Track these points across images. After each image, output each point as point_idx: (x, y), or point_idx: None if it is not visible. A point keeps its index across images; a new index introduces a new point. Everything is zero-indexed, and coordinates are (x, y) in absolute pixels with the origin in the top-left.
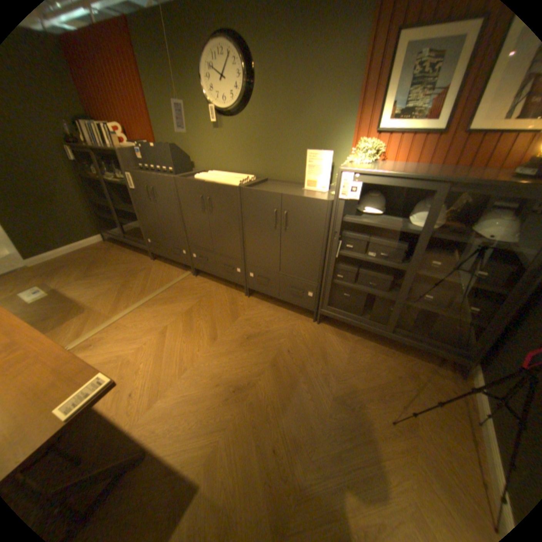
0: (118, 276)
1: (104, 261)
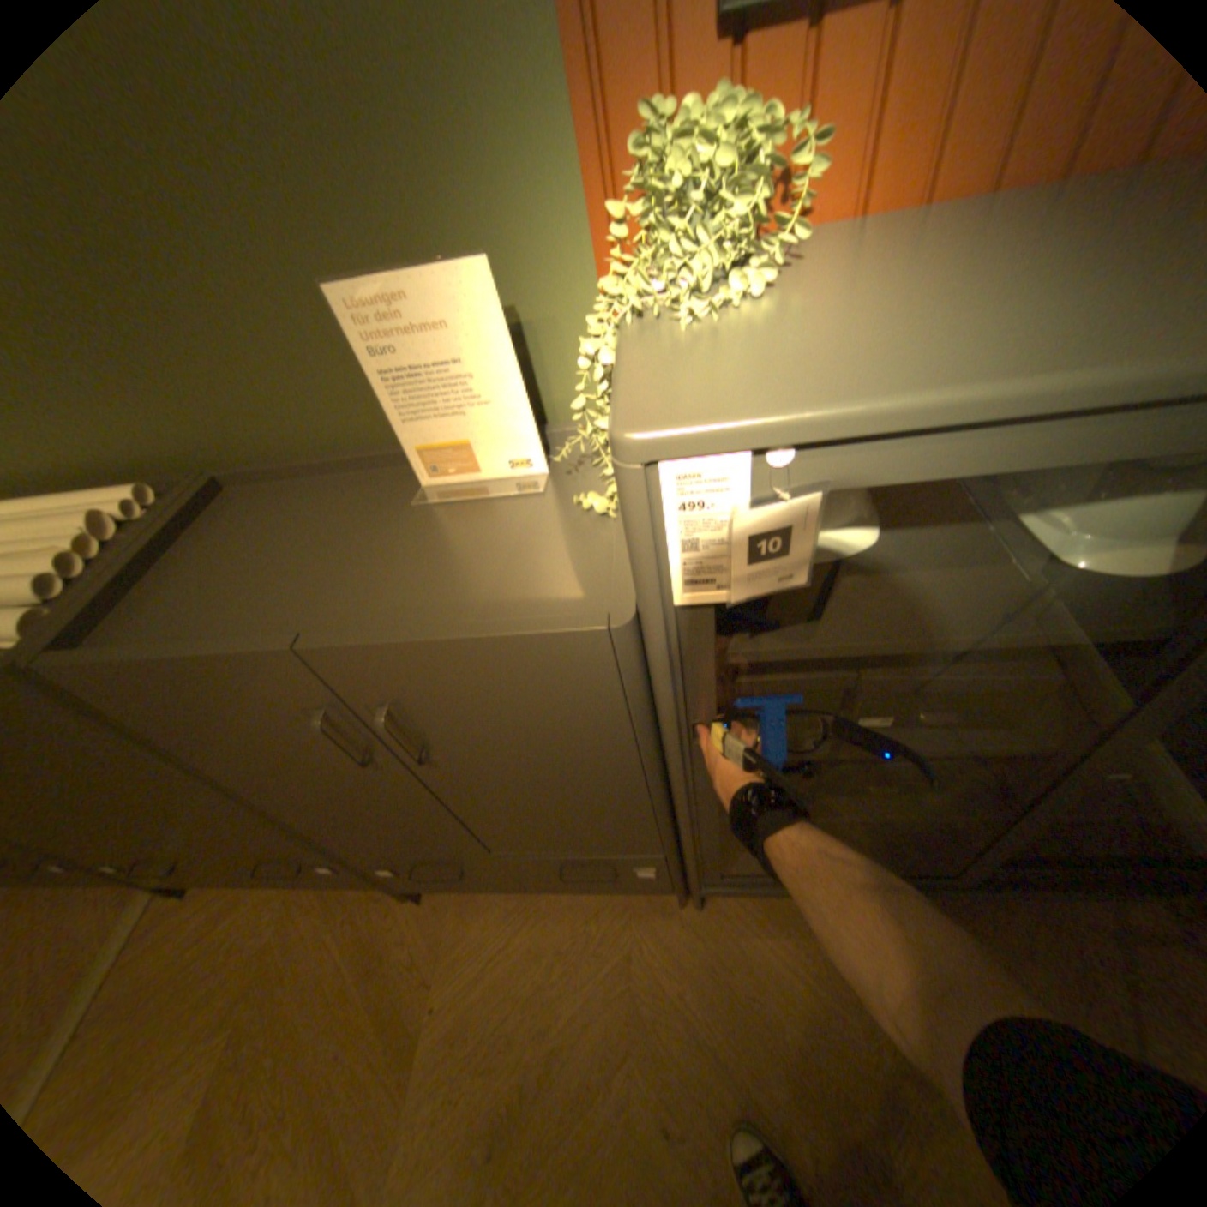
0: None
1: None
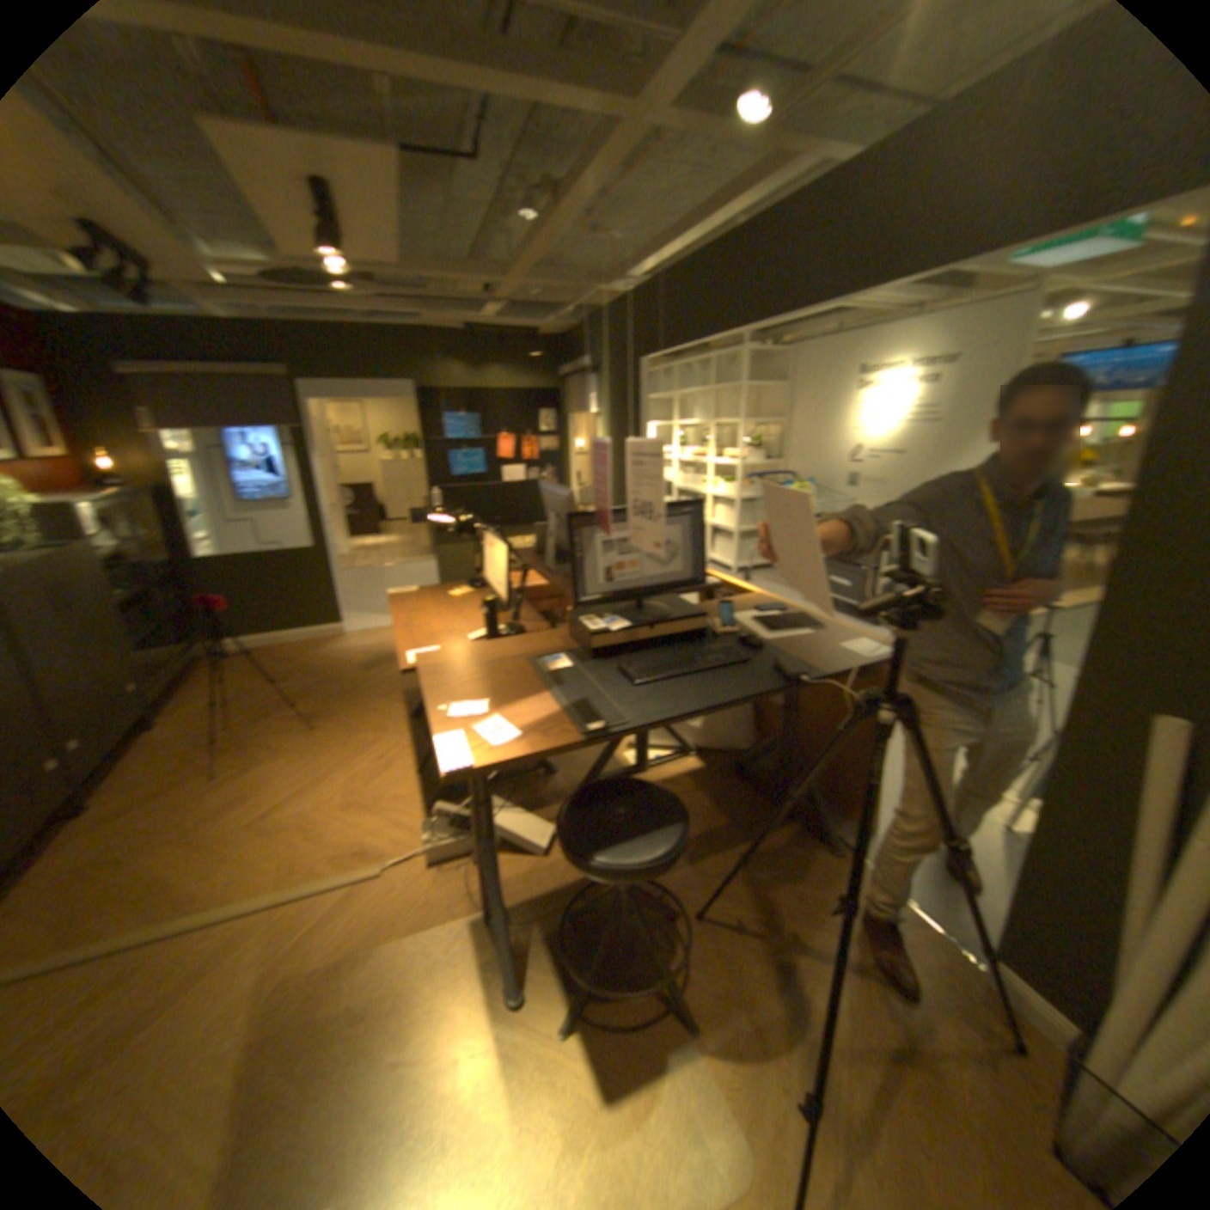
0: None
1: None
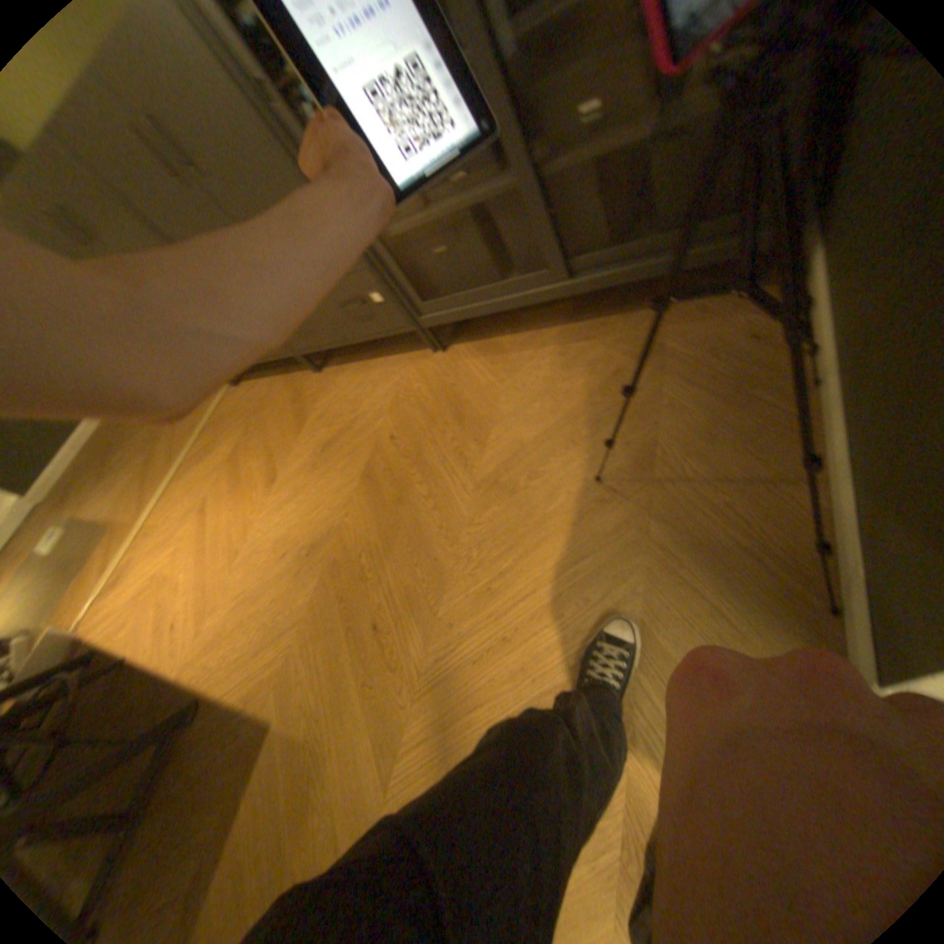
0: (136, 454)
1: (117, 440)
